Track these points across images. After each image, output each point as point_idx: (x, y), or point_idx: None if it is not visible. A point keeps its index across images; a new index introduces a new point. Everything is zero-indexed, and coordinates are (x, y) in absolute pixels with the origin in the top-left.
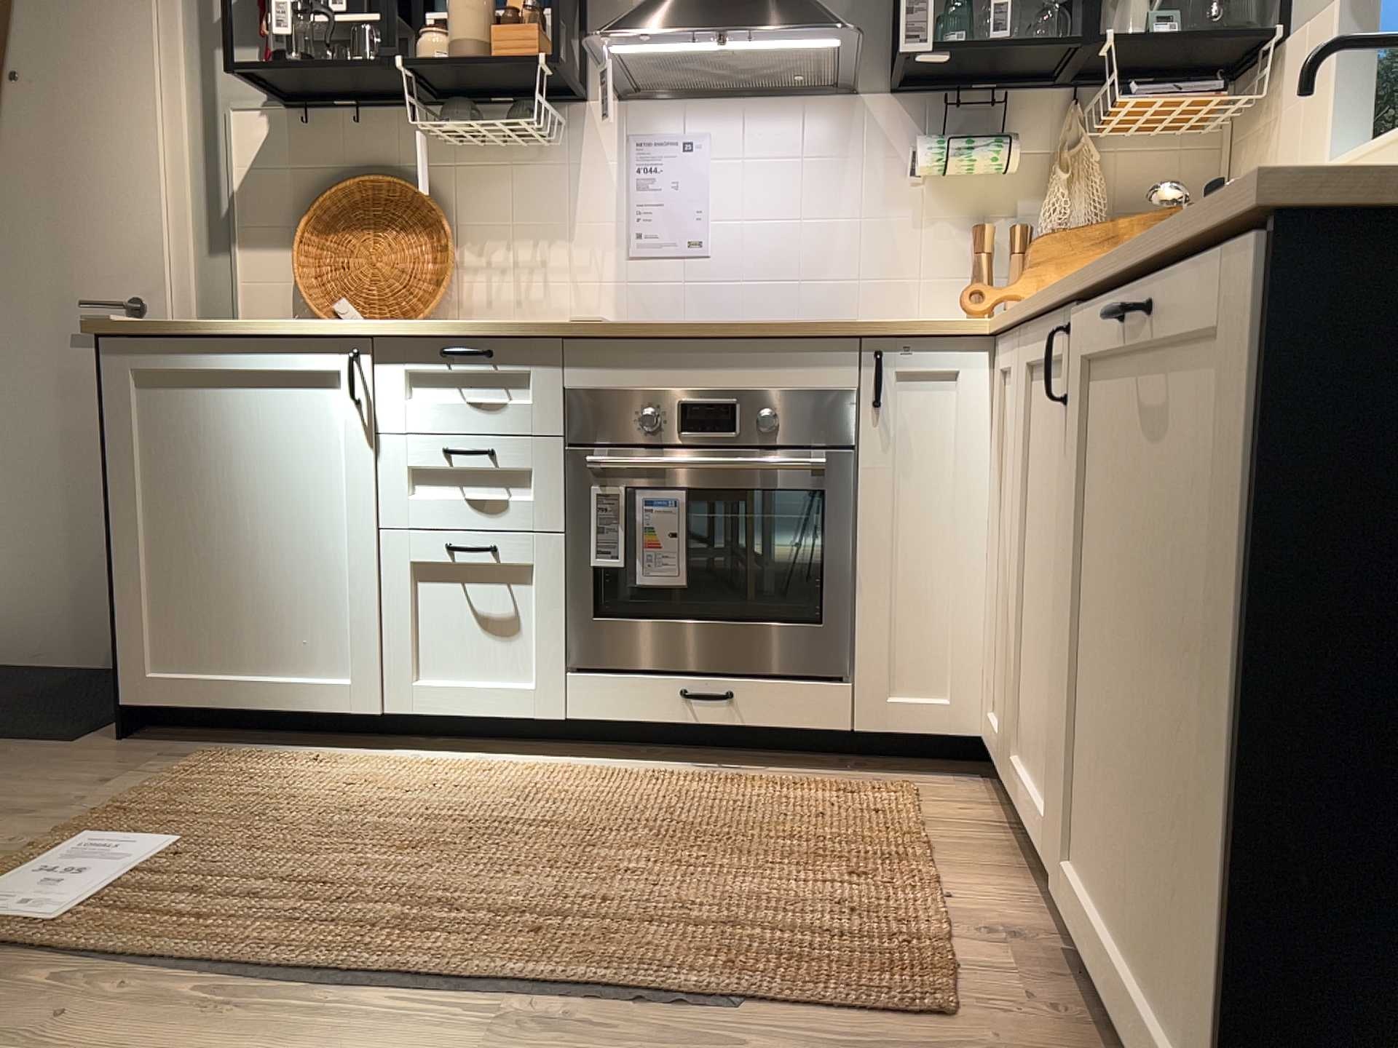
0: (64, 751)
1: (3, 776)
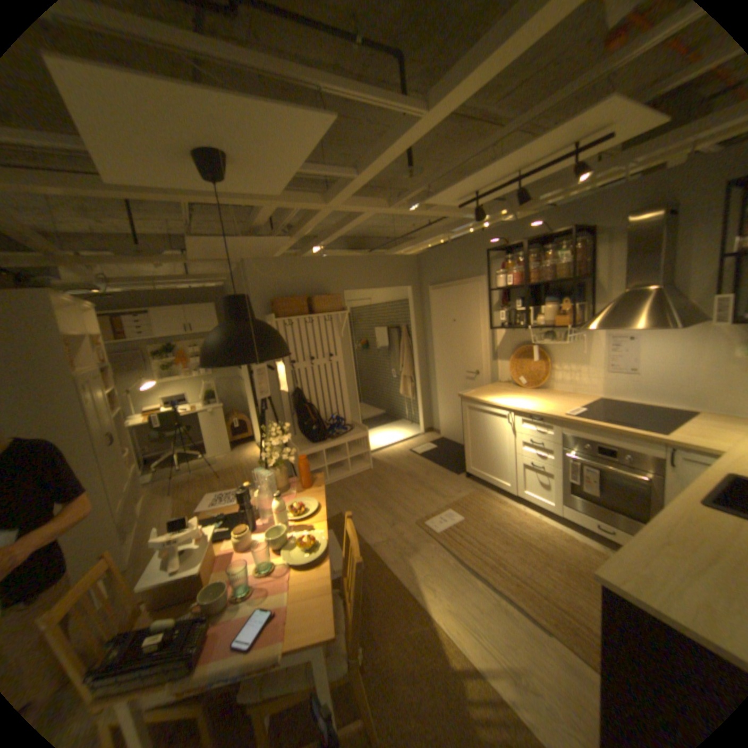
0: (455, 477)
1: (444, 482)
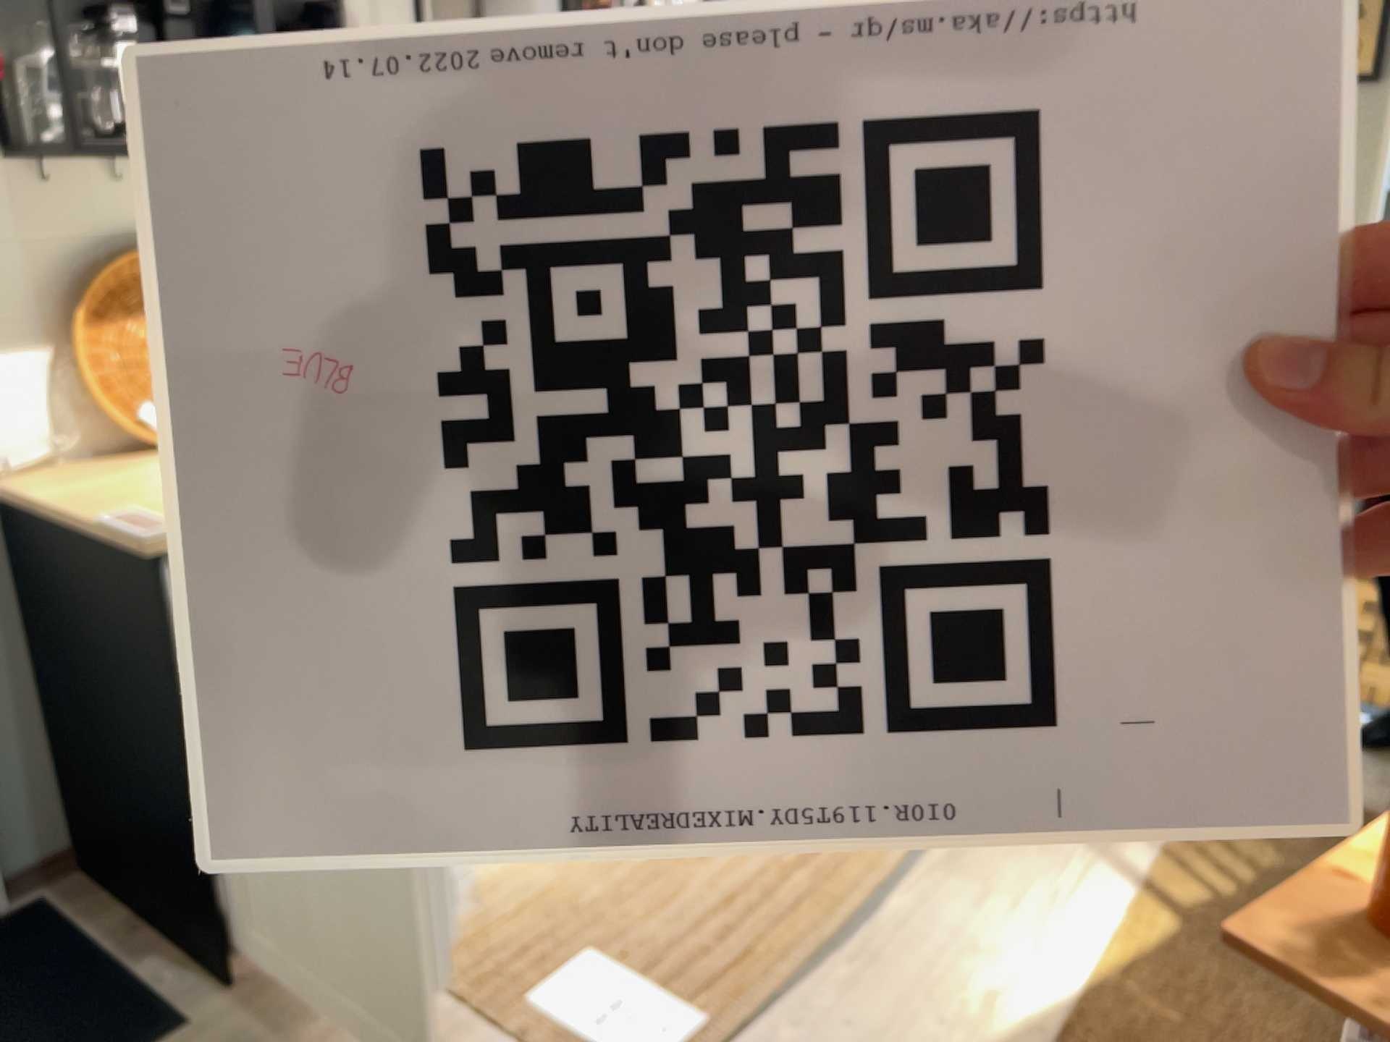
0: (212, 1033)
1: None
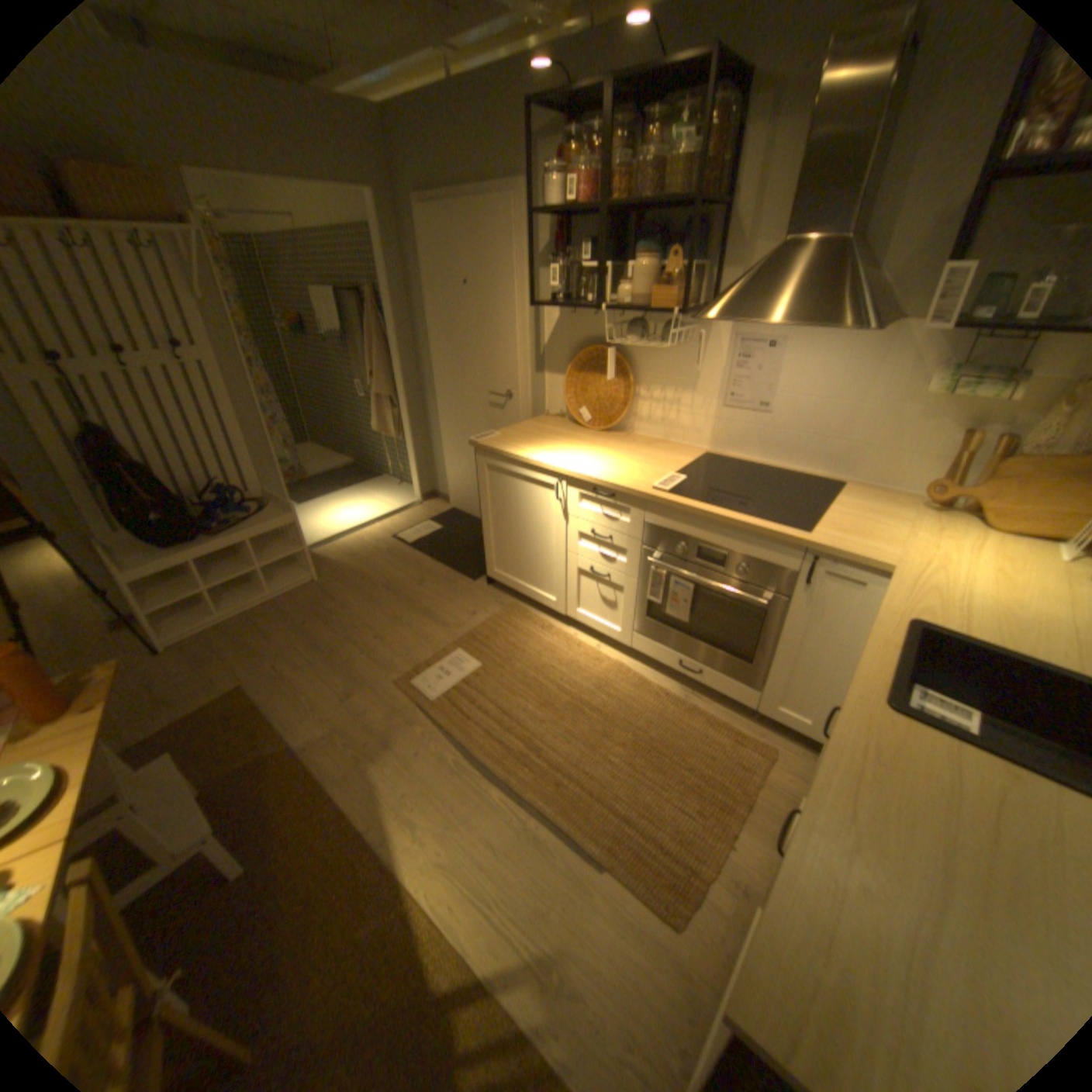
0: (470, 585)
1: (449, 597)
